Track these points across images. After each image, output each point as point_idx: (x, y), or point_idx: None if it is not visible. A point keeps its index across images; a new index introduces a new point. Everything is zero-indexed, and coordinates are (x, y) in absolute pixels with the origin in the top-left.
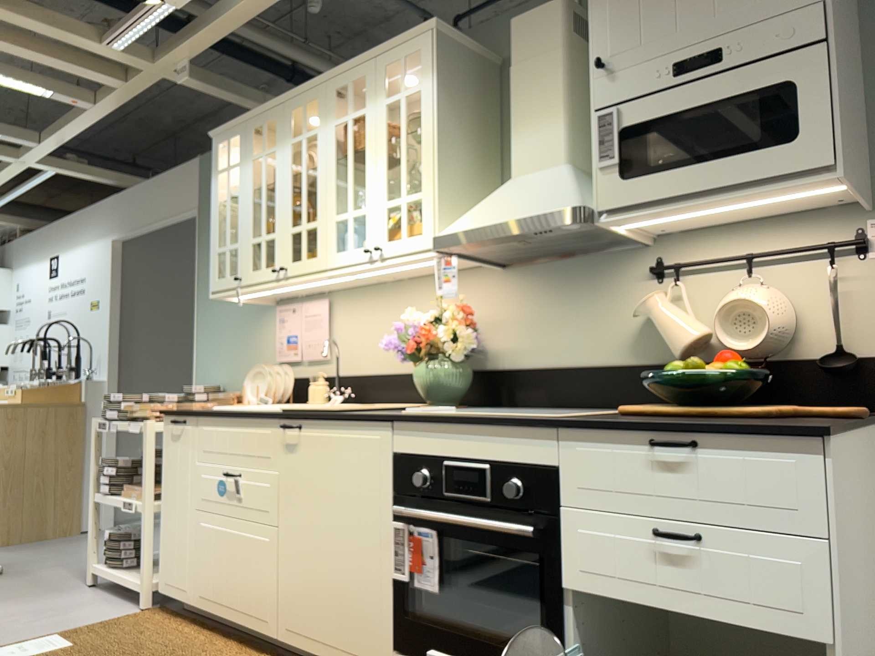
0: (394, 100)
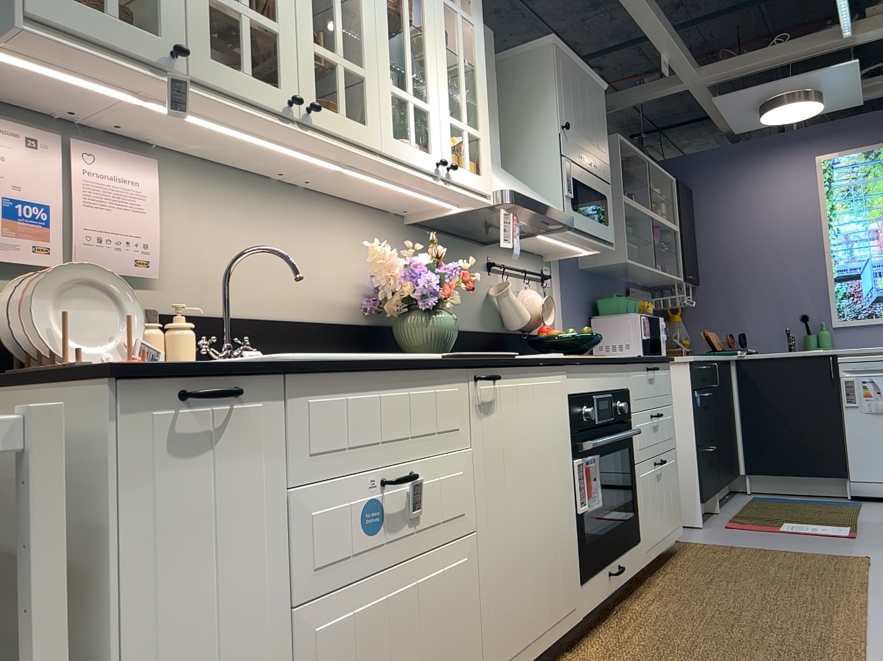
0: (452, 8)
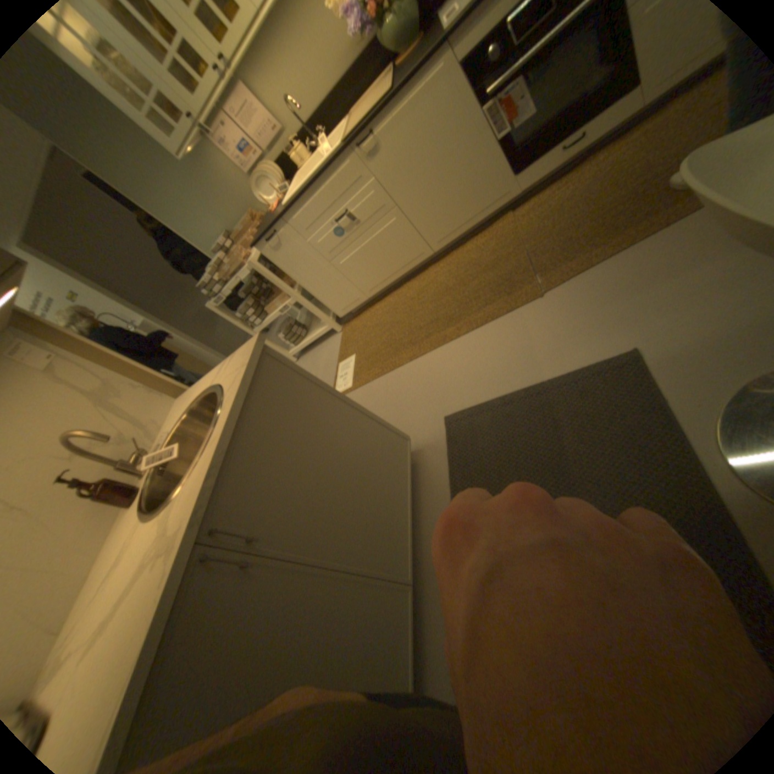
0: None
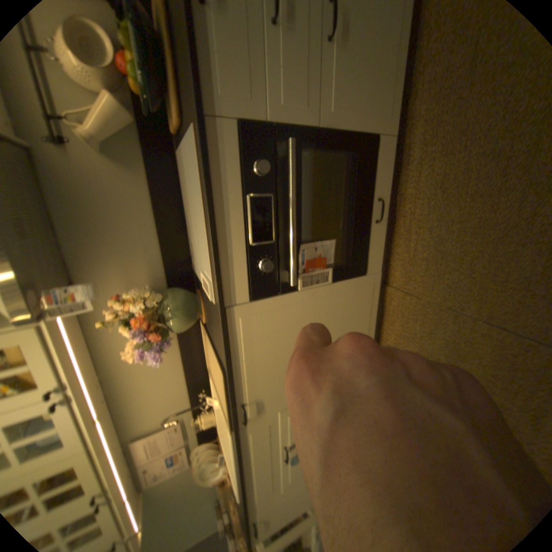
0: None
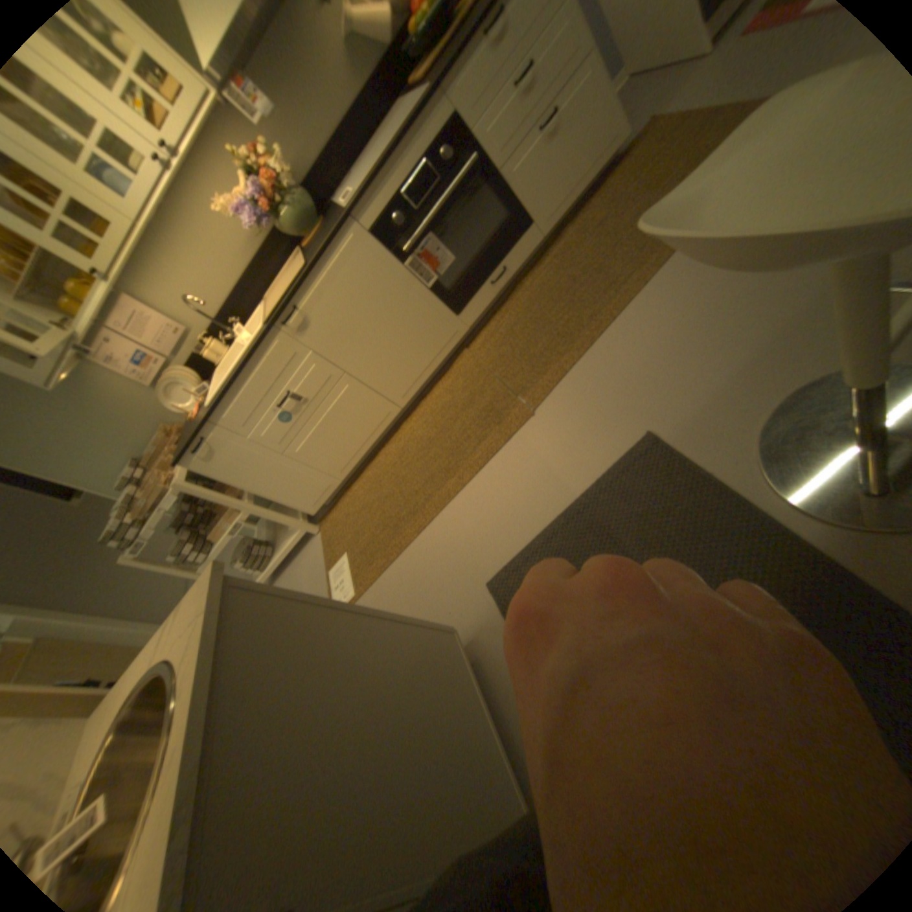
0: None
